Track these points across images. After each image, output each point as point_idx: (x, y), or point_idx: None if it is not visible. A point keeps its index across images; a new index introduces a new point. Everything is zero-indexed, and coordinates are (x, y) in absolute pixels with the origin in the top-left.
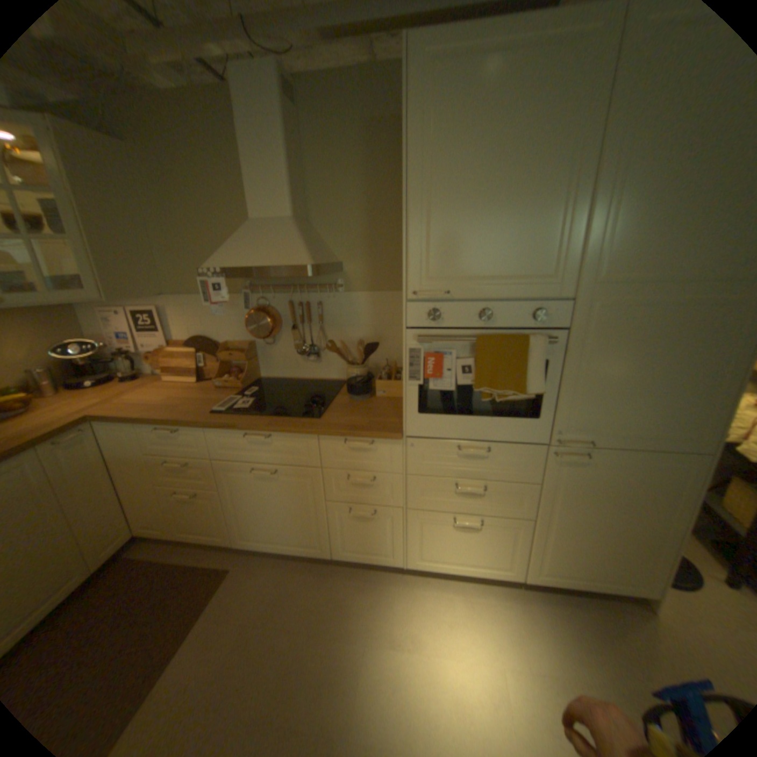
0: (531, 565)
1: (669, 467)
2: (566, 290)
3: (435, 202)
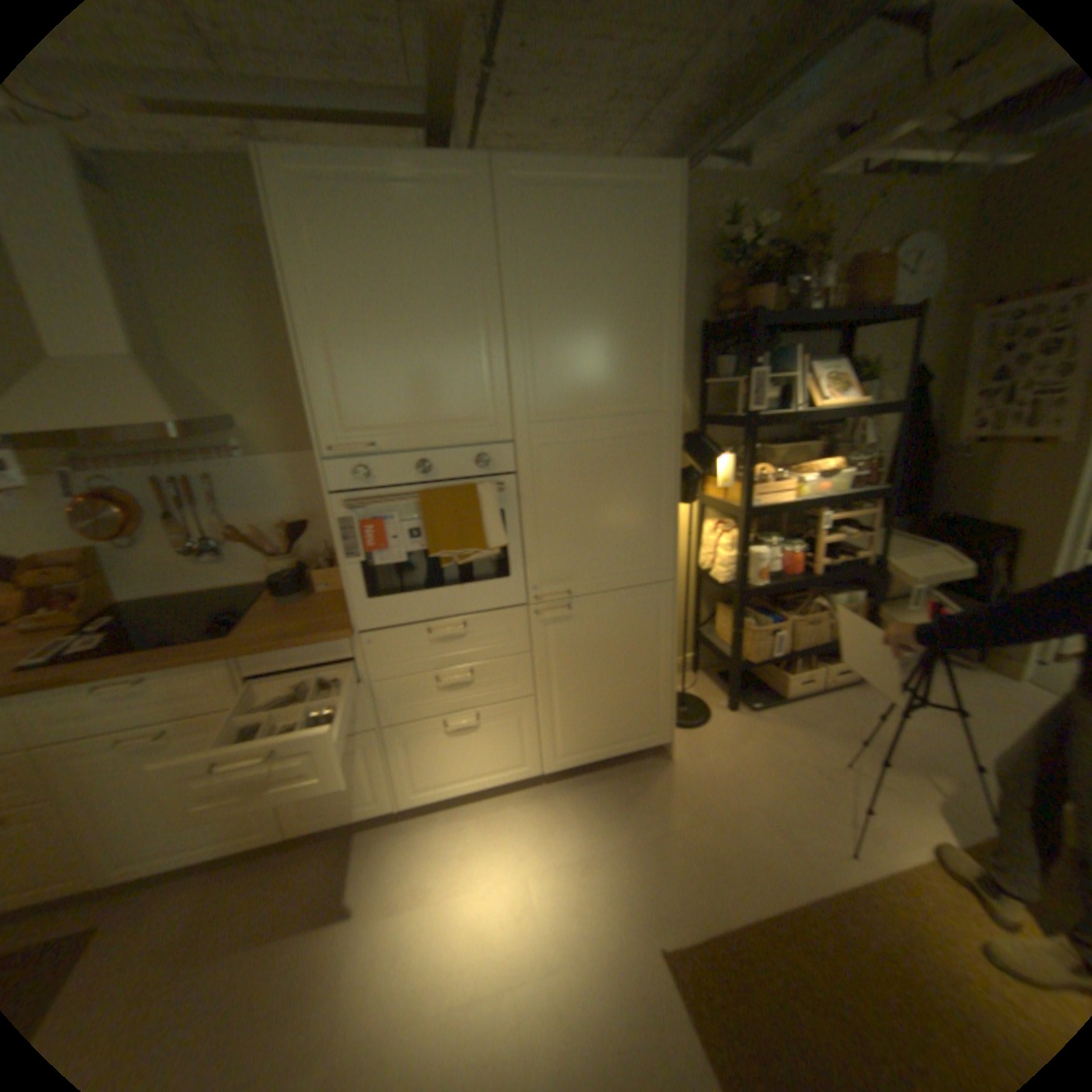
0: (544, 750)
1: (643, 602)
2: (504, 433)
3: (335, 341)
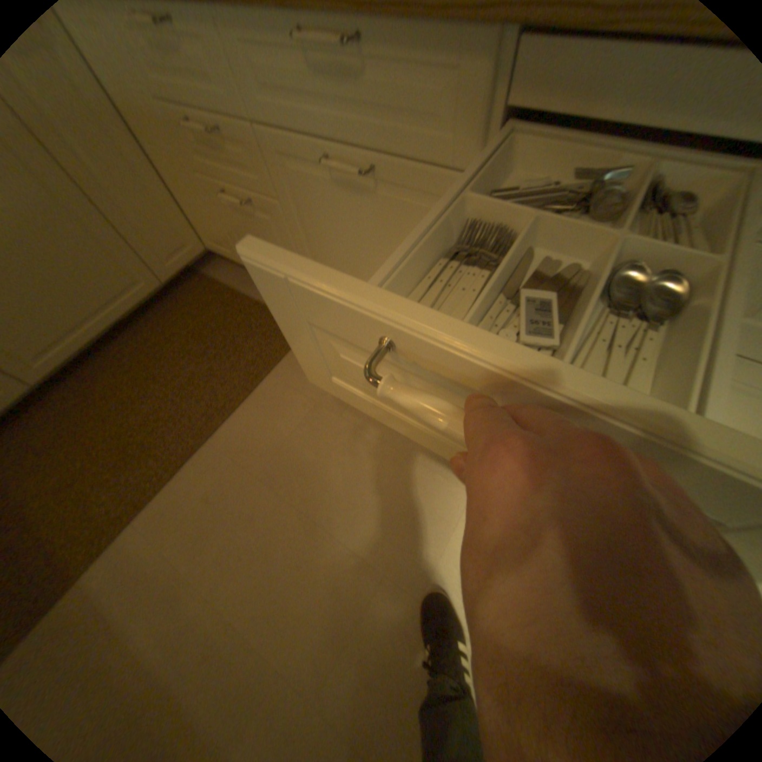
0: None
1: None
2: None
3: None
